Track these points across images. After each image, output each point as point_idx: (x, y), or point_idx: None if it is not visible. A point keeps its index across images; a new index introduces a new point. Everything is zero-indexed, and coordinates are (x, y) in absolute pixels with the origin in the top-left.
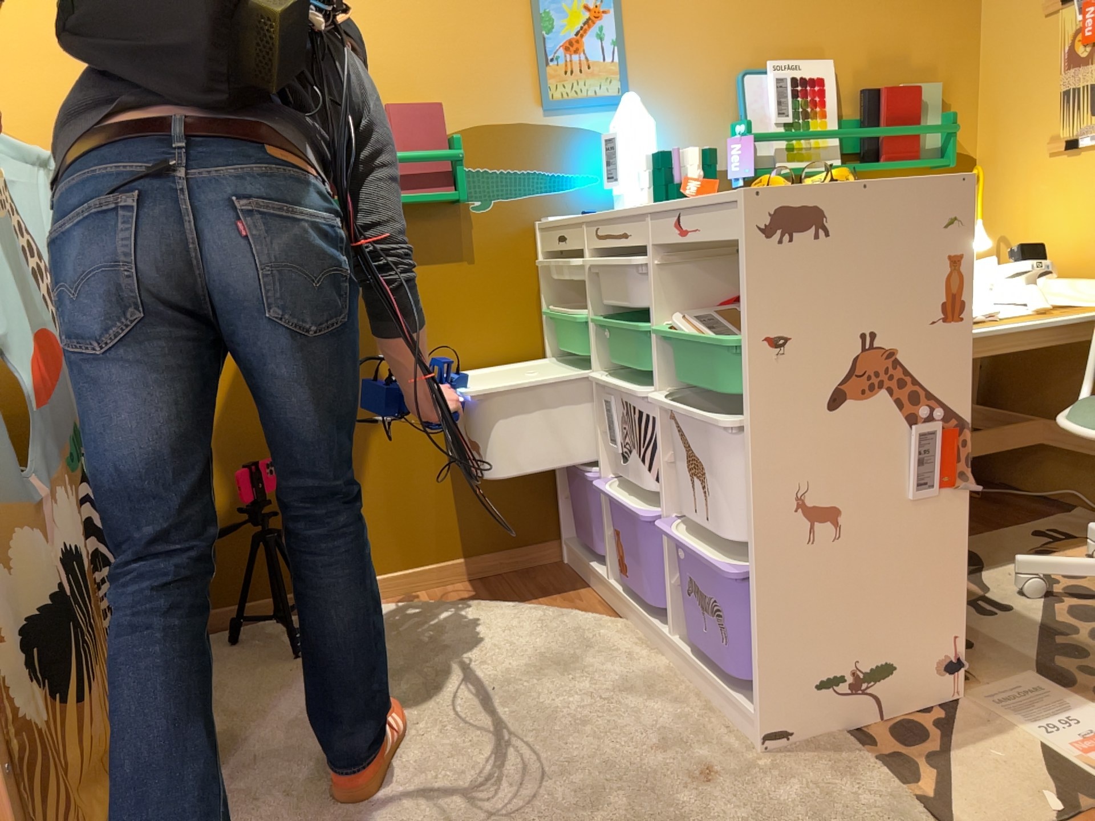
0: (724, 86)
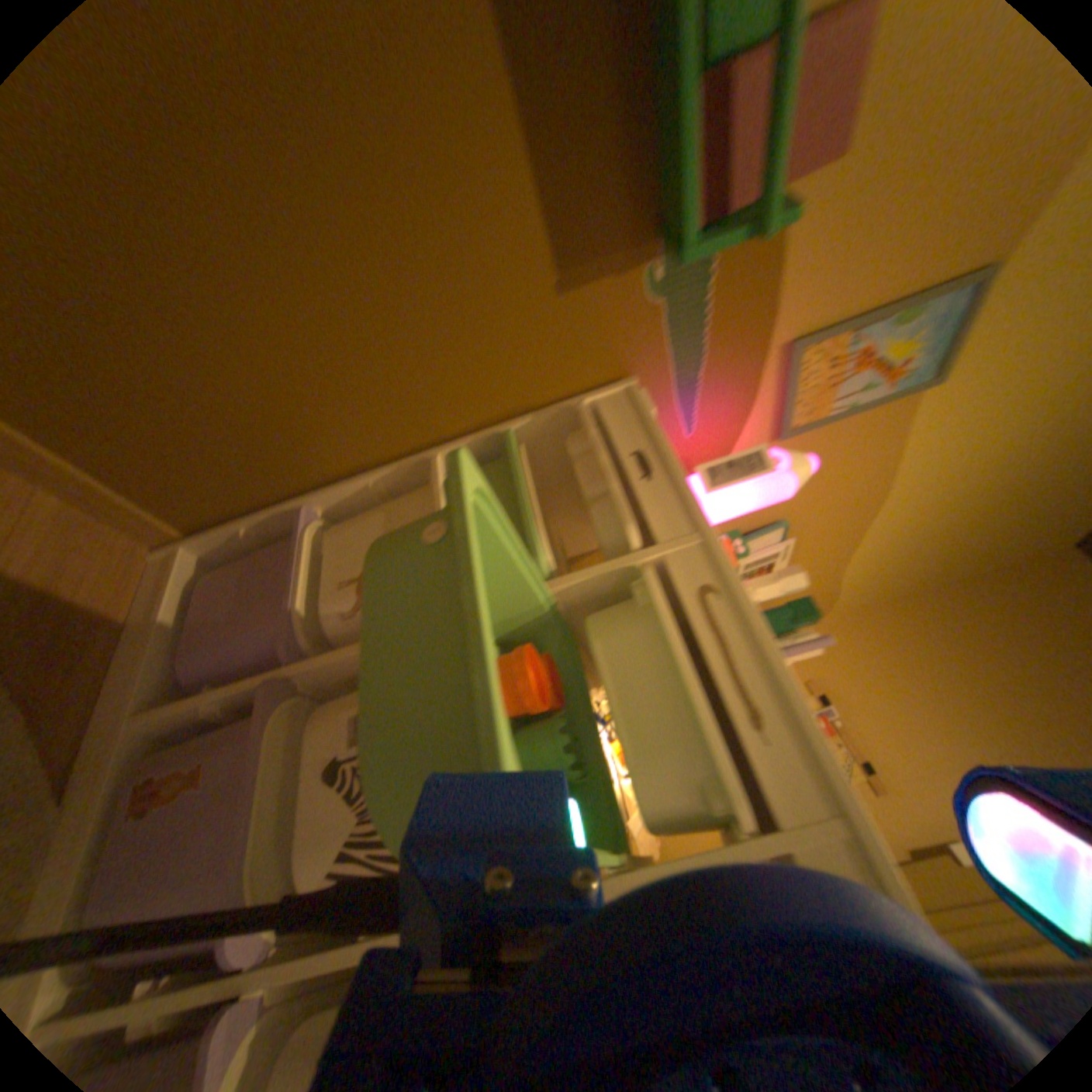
0: (775, 522)
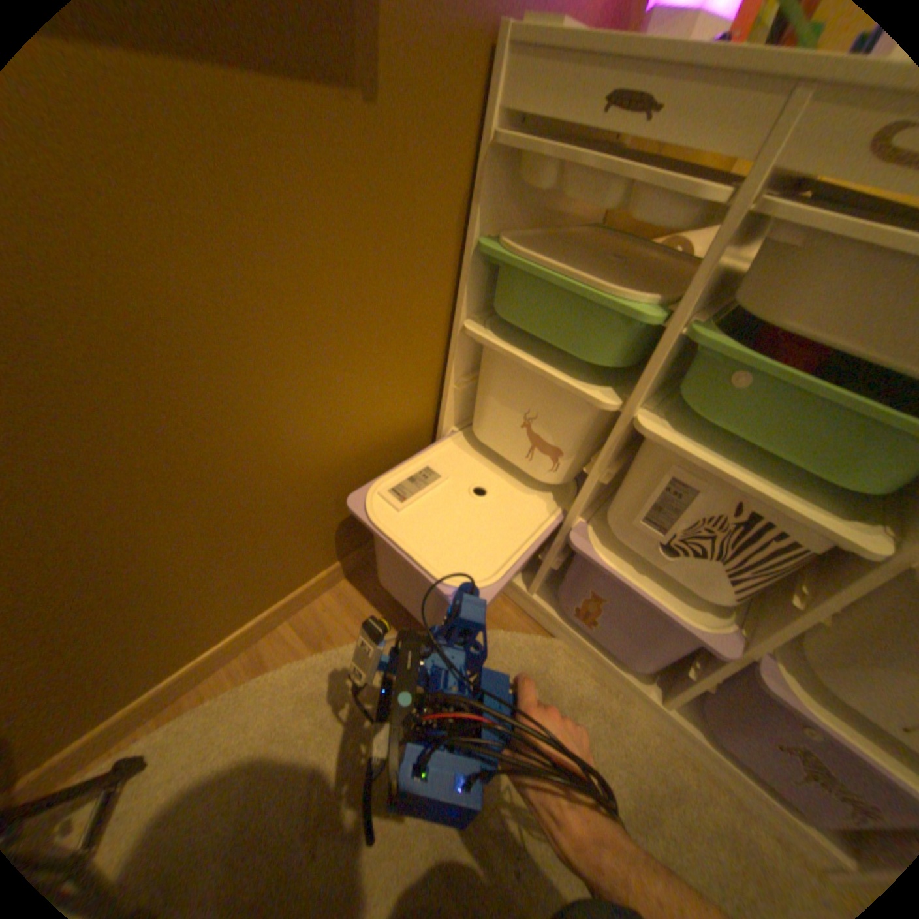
0: None
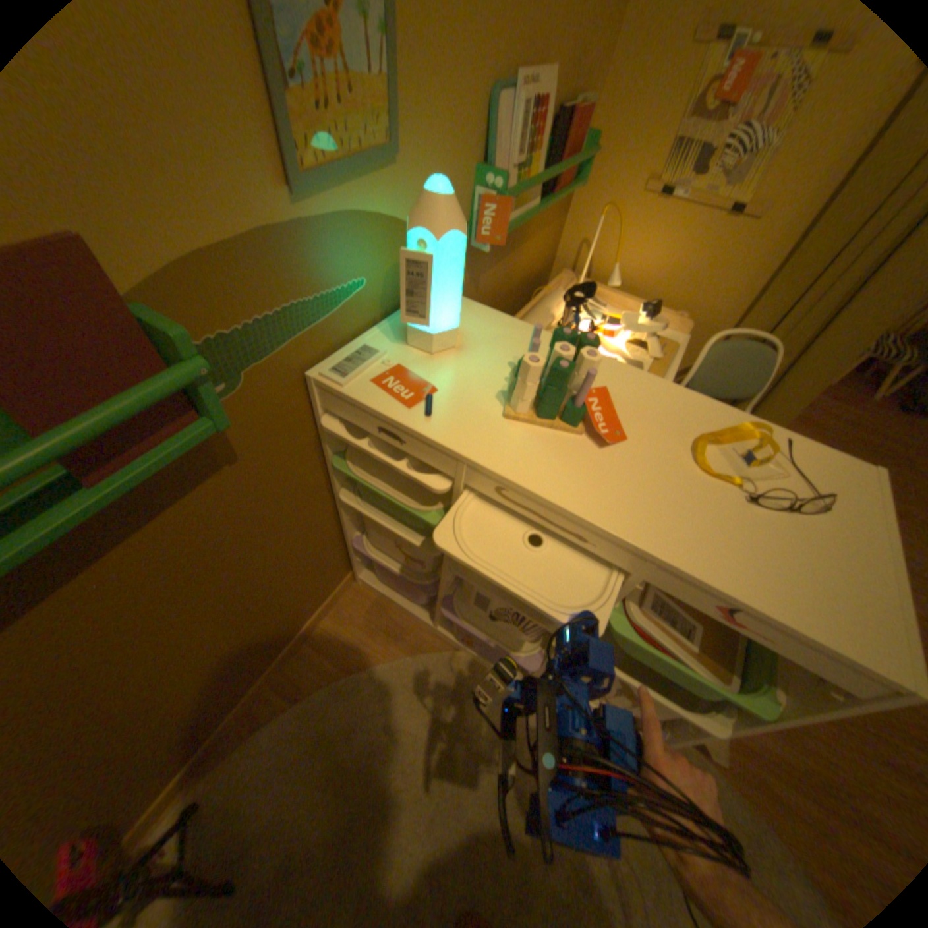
0: (482, 107)
